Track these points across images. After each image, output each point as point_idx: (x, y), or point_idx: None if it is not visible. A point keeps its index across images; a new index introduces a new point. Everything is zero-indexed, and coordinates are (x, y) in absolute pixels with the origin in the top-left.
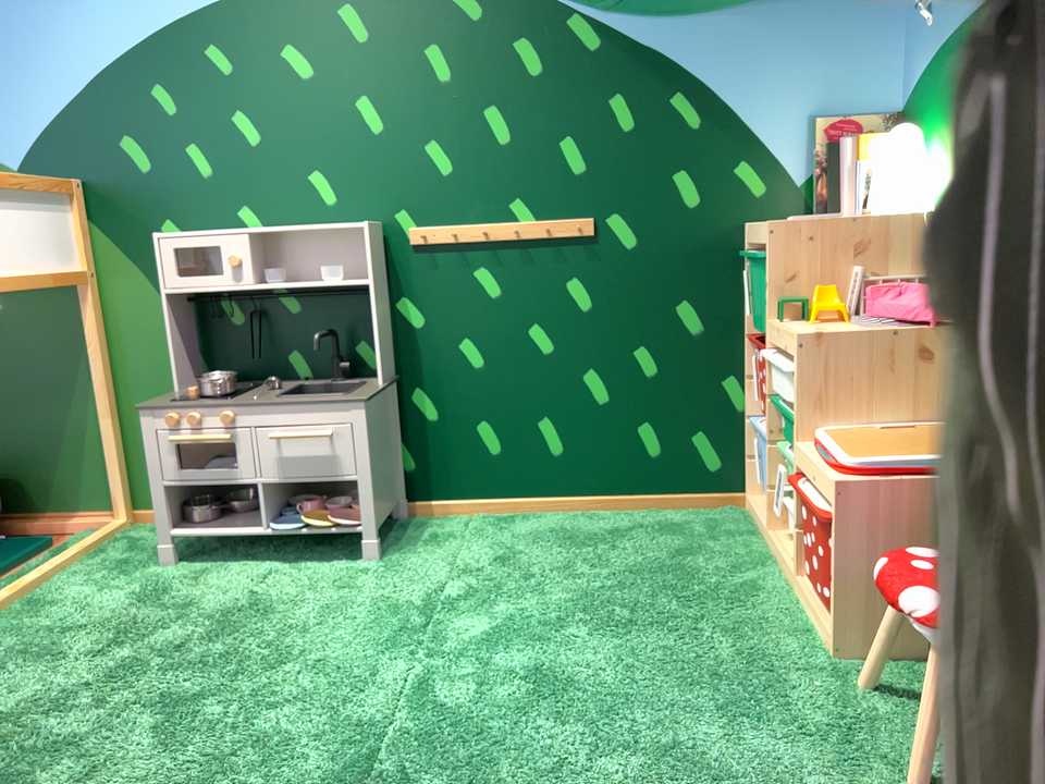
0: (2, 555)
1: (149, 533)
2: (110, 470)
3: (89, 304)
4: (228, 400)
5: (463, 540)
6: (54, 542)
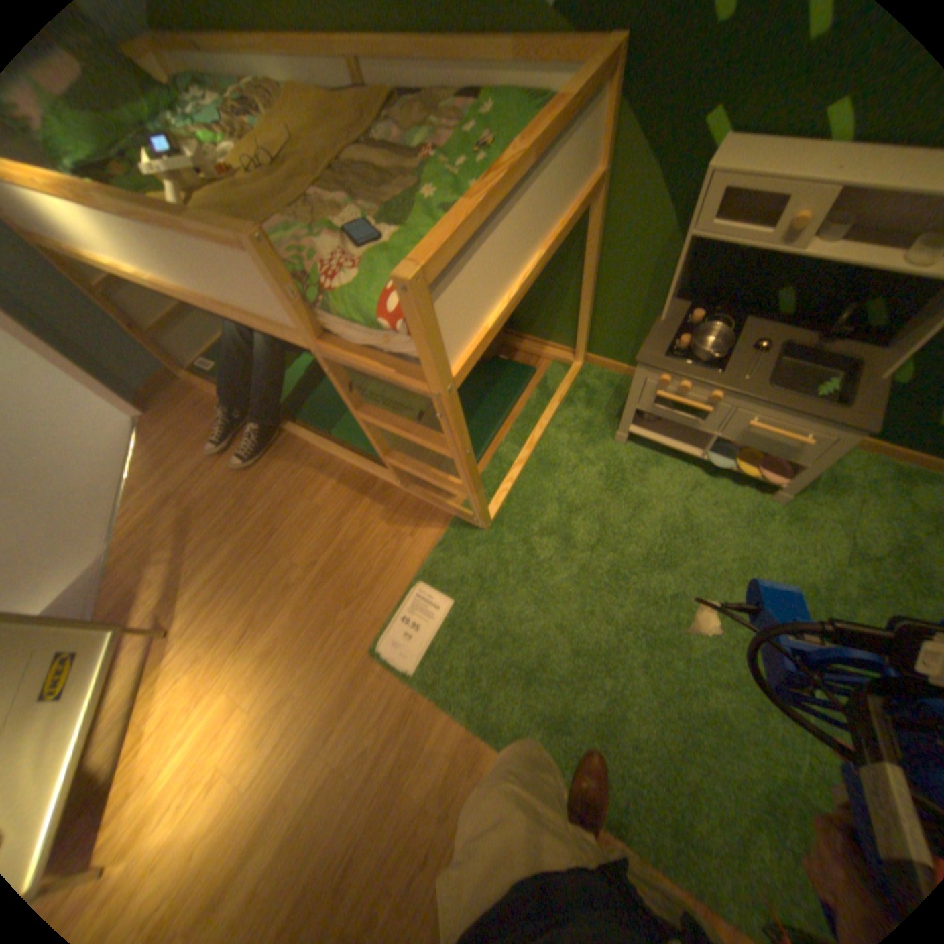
0: (511, 386)
1: (598, 383)
2: (579, 335)
3: (600, 207)
4: (719, 369)
5: (859, 494)
6: (535, 368)
